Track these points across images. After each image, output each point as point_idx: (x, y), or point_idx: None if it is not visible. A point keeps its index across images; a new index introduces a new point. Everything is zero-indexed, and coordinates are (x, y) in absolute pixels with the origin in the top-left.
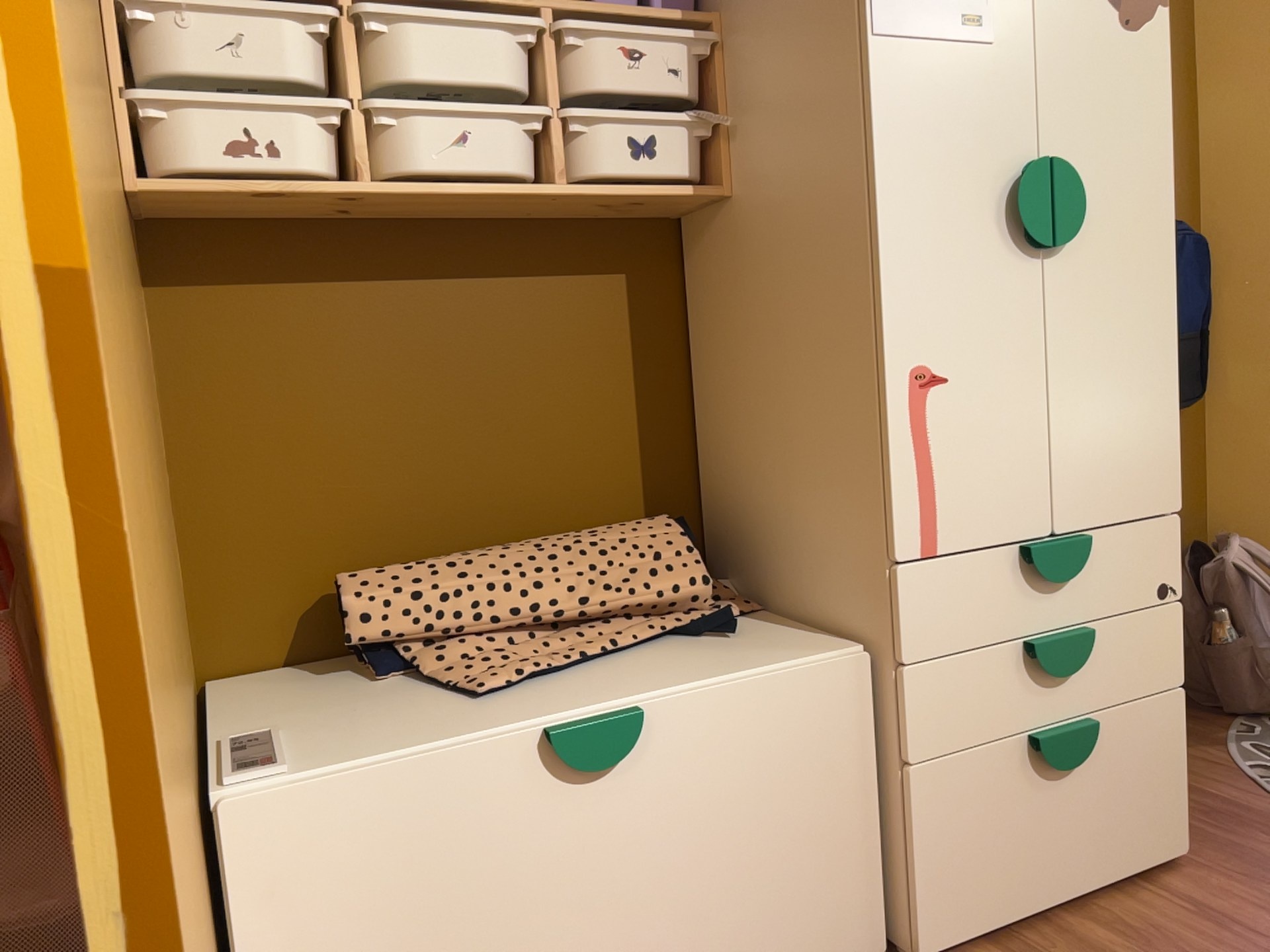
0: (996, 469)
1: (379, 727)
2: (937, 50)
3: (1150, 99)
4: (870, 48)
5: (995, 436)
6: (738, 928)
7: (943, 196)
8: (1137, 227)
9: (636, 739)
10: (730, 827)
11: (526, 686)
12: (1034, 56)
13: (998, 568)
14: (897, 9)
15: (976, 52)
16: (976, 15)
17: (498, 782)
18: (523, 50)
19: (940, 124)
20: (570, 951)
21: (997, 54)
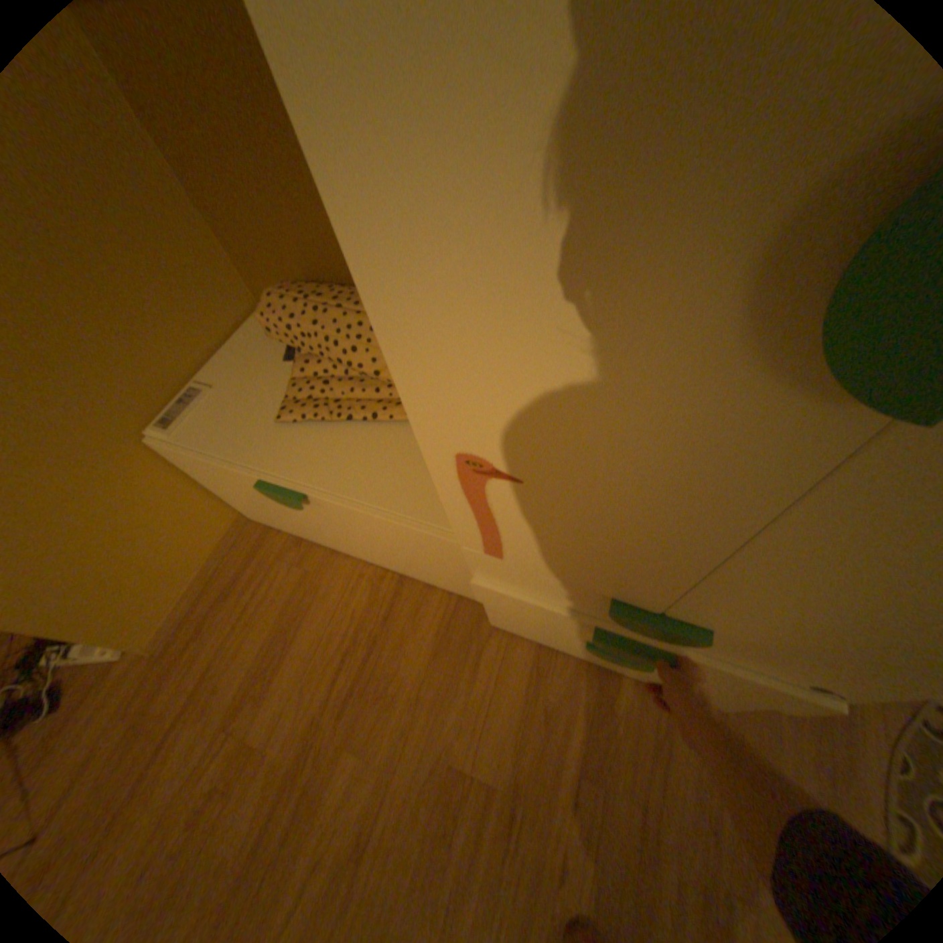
0: (588, 557)
1: (230, 415)
2: None
3: None
4: None
5: (594, 541)
6: (399, 563)
7: (528, 152)
8: None
9: (300, 506)
10: (383, 544)
11: (303, 425)
12: None
13: (577, 589)
14: None
15: None
16: None
17: (249, 481)
18: None
19: None
20: (319, 531)
21: None
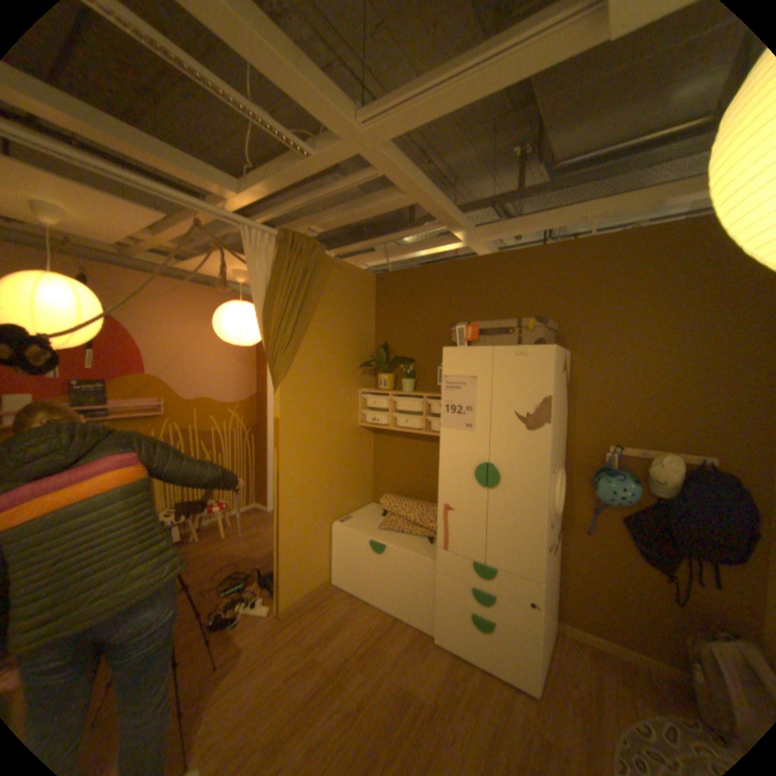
0: (466, 538)
1: (362, 525)
2: (457, 432)
3: (538, 452)
4: (441, 429)
5: (466, 530)
6: (400, 602)
7: (456, 466)
8: (528, 489)
9: (382, 551)
10: (401, 580)
11: (386, 531)
12: (488, 436)
13: (465, 564)
14: (447, 422)
15: (469, 433)
16: (469, 424)
17: (363, 544)
18: (420, 404)
19: (457, 449)
20: (371, 581)
21: (476, 434)
